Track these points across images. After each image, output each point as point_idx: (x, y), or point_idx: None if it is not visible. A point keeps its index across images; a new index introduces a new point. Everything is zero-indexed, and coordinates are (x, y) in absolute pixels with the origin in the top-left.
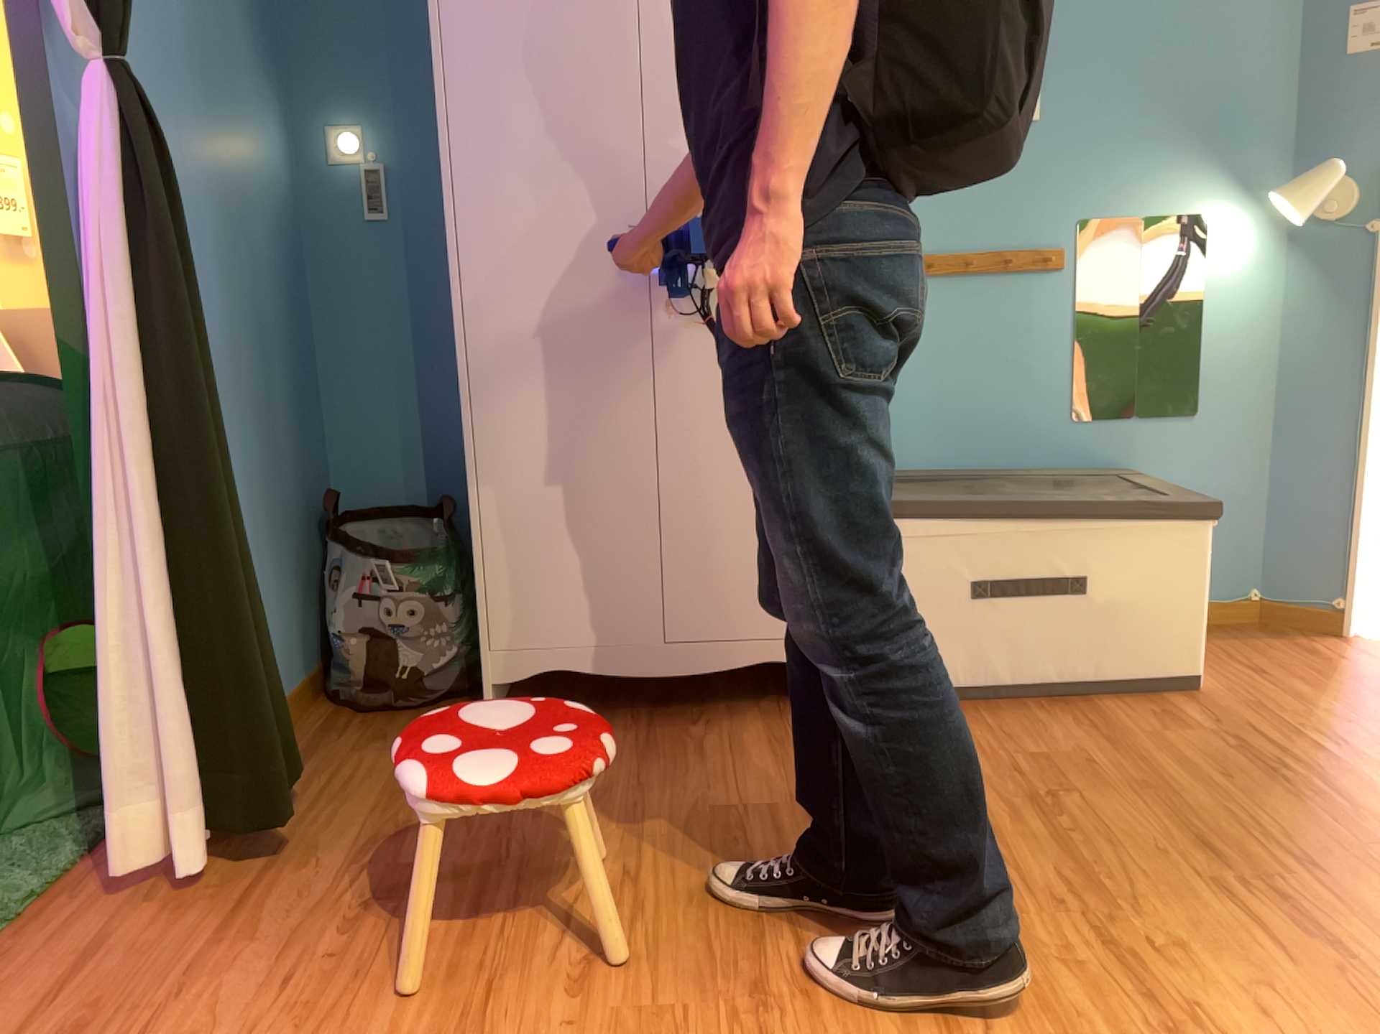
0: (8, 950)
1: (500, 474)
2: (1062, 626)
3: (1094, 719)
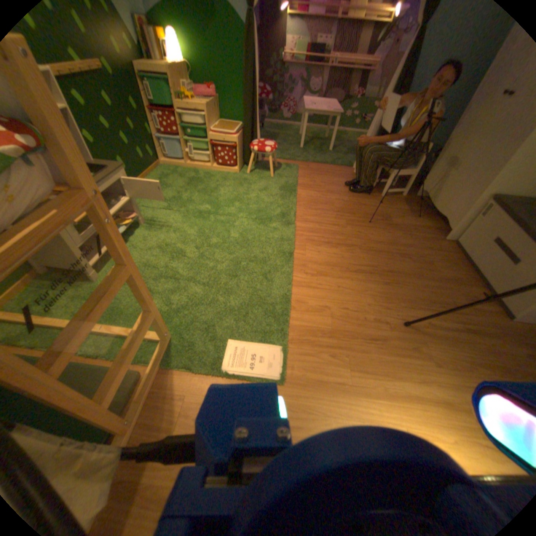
0: (338, 168)
1: (447, 145)
2: (494, 268)
3: (462, 284)
